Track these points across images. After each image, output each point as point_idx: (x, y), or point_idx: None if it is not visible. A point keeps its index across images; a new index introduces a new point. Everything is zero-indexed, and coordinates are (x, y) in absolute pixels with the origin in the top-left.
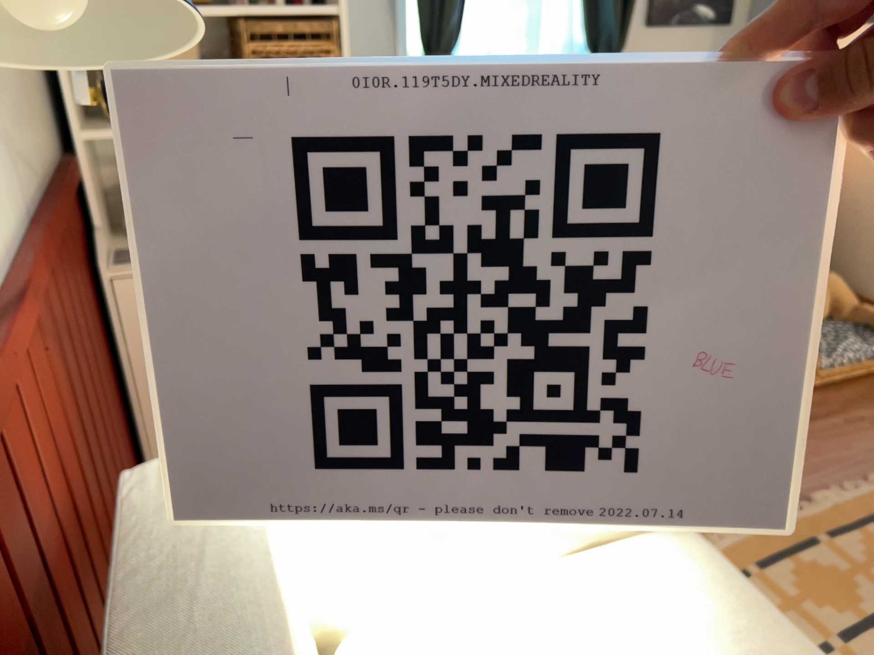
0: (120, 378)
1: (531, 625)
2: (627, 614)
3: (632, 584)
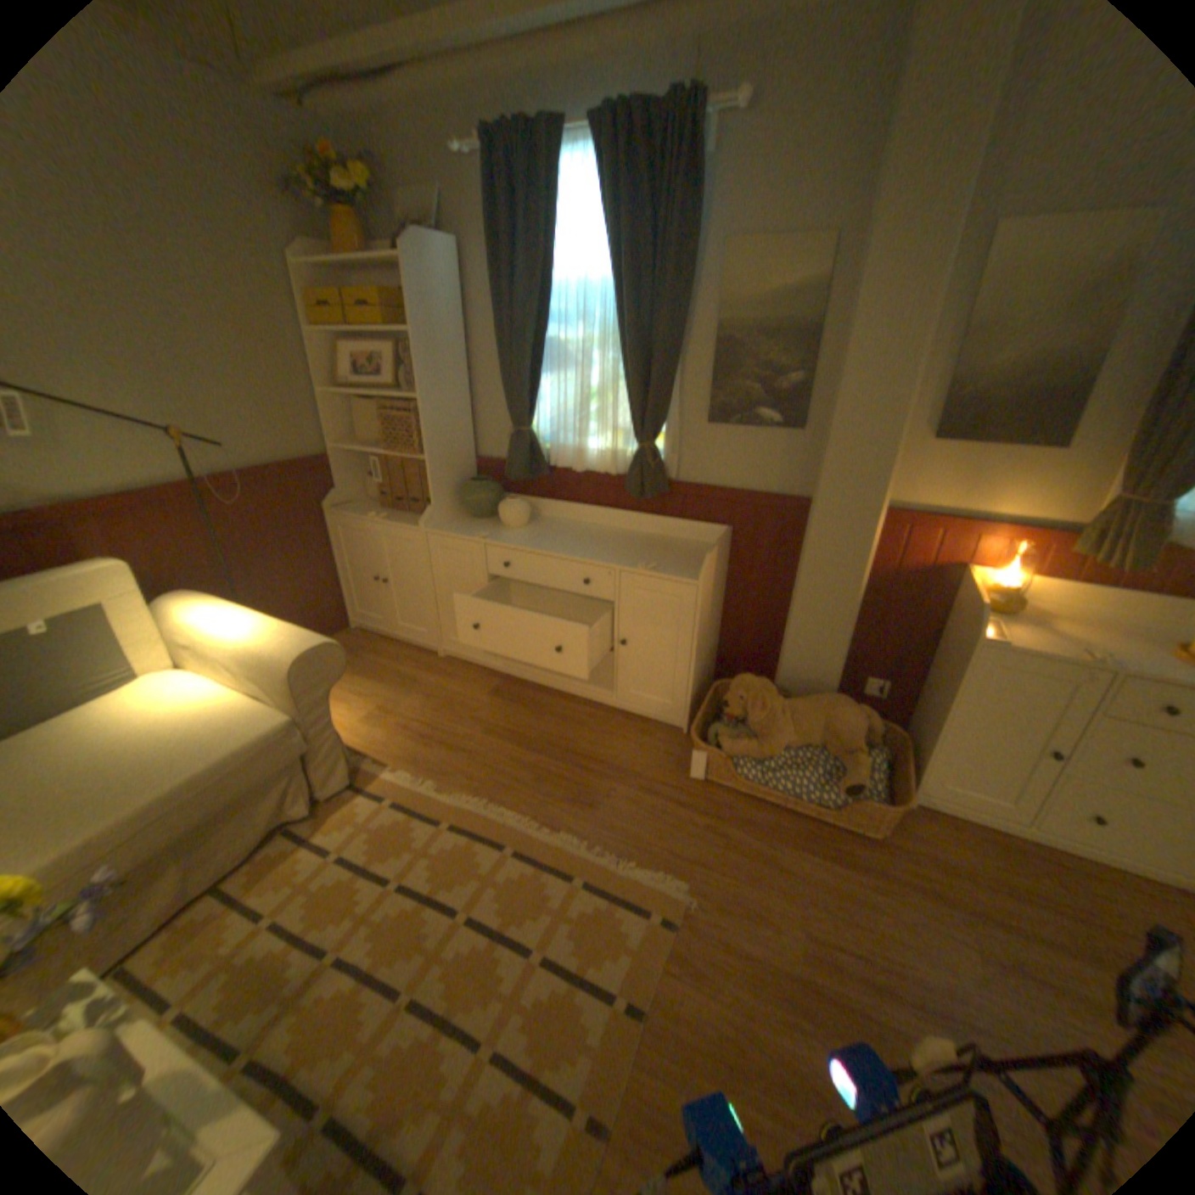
0: (334, 560)
1: (190, 700)
2: (203, 718)
3: (229, 714)
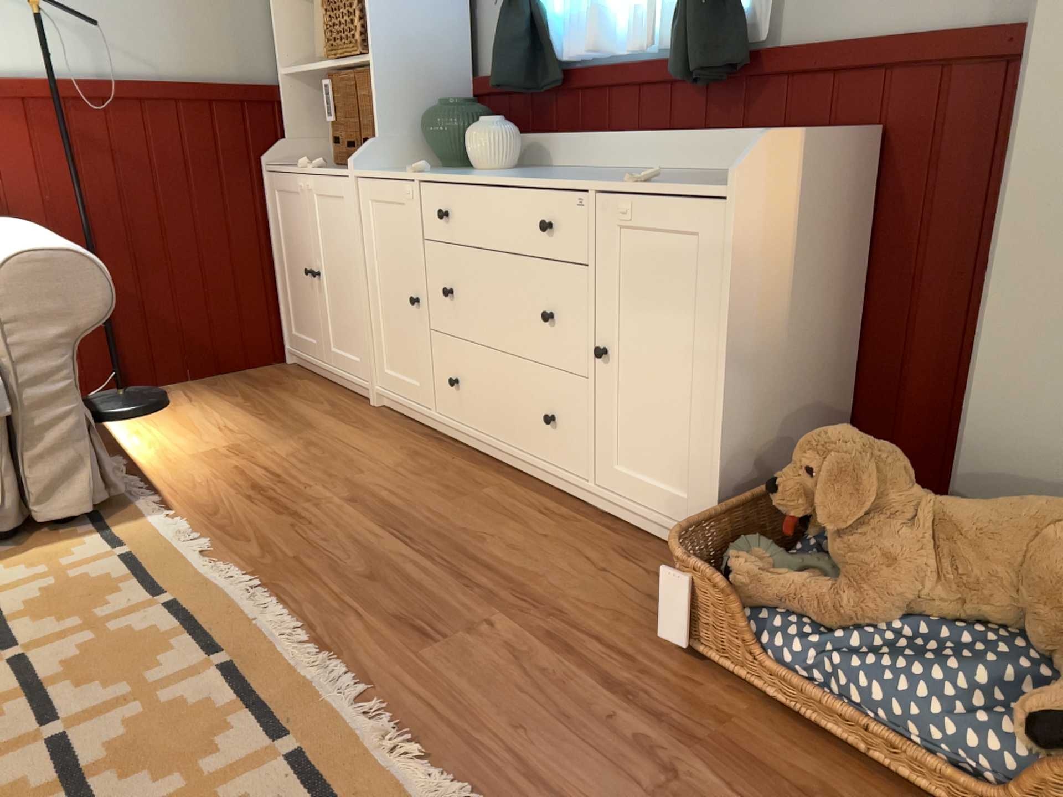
0: (271, 251)
1: None
2: None
3: None
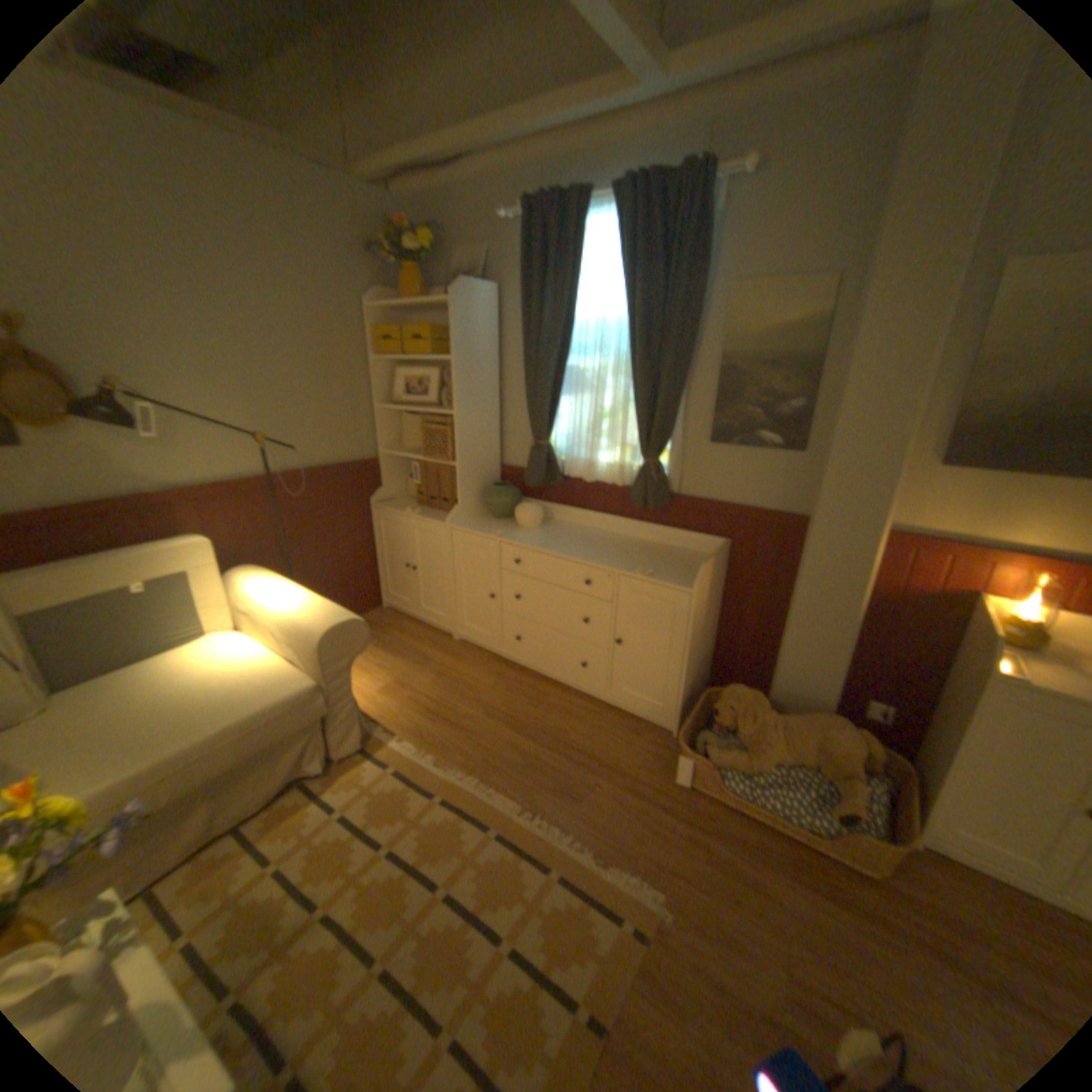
0: (375, 548)
1: (242, 659)
2: (249, 677)
3: (269, 675)
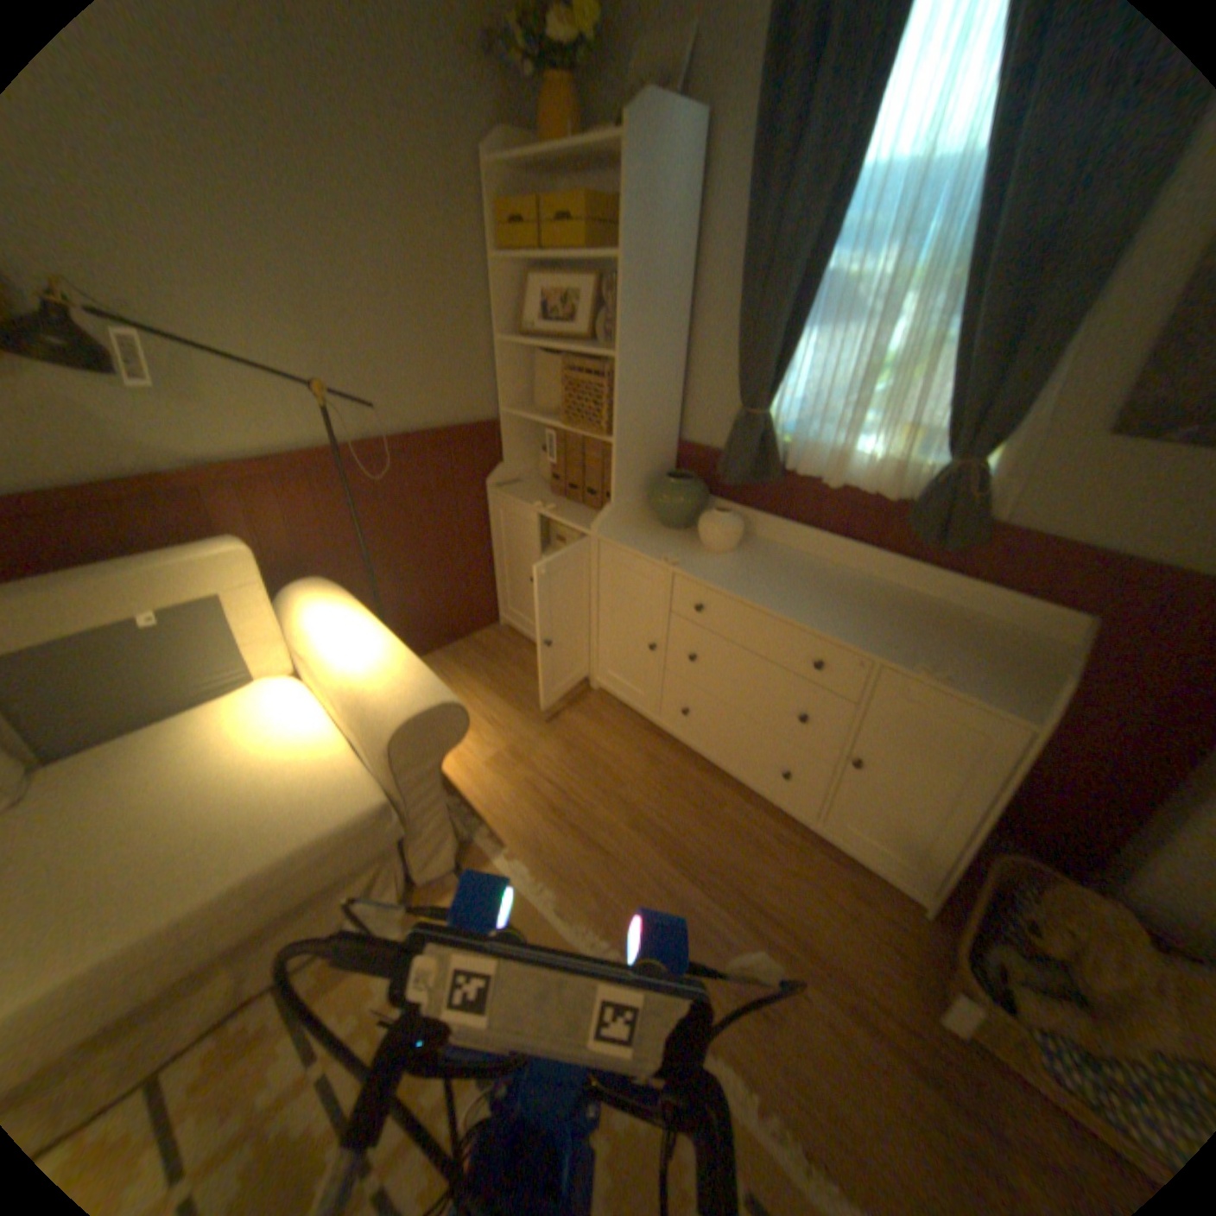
0: (492, 548)
1: (289, 737)
2: (291, 775)
3: (320, 775)
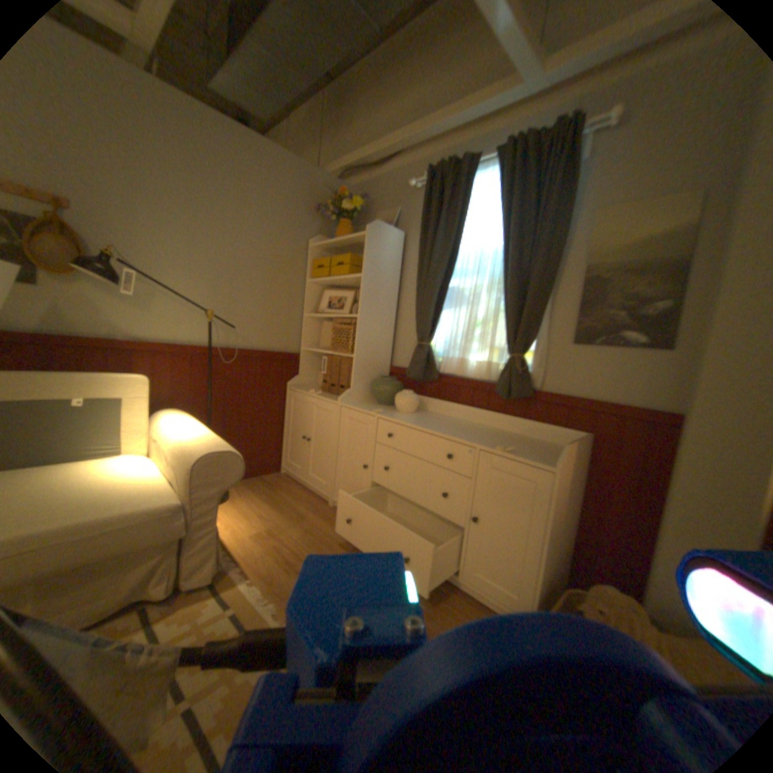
0: (284, 422)
1: (133, 474)
2: (127, 487)
3: (145, 489)
